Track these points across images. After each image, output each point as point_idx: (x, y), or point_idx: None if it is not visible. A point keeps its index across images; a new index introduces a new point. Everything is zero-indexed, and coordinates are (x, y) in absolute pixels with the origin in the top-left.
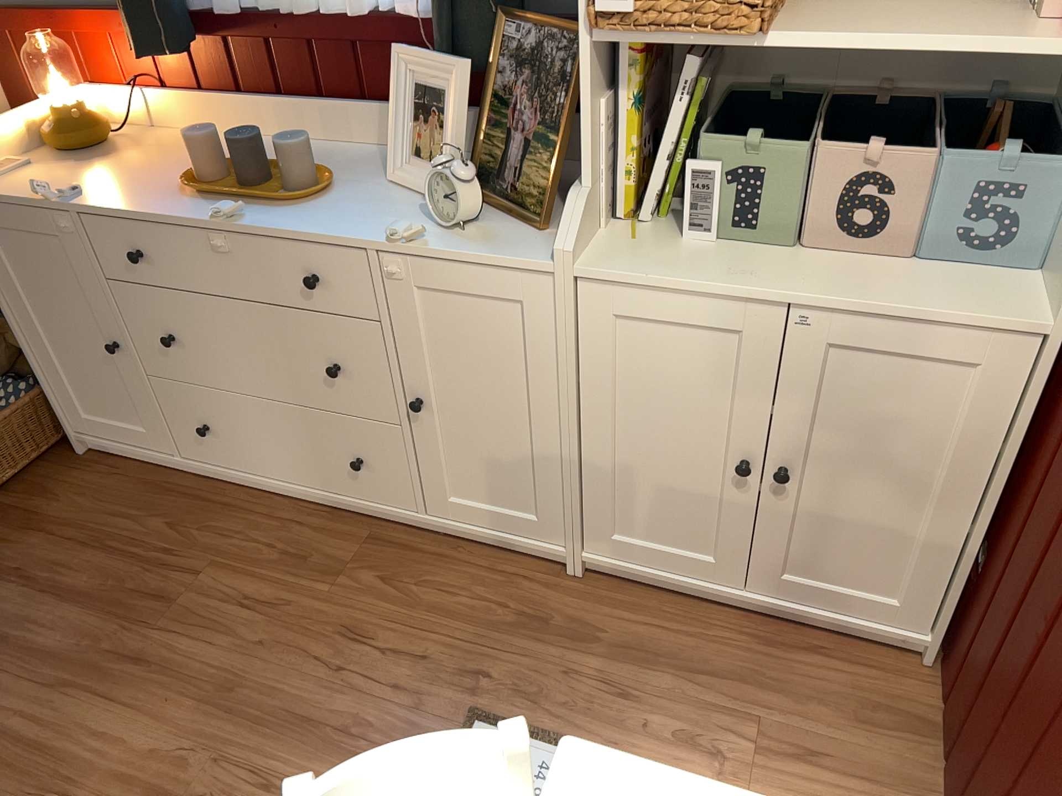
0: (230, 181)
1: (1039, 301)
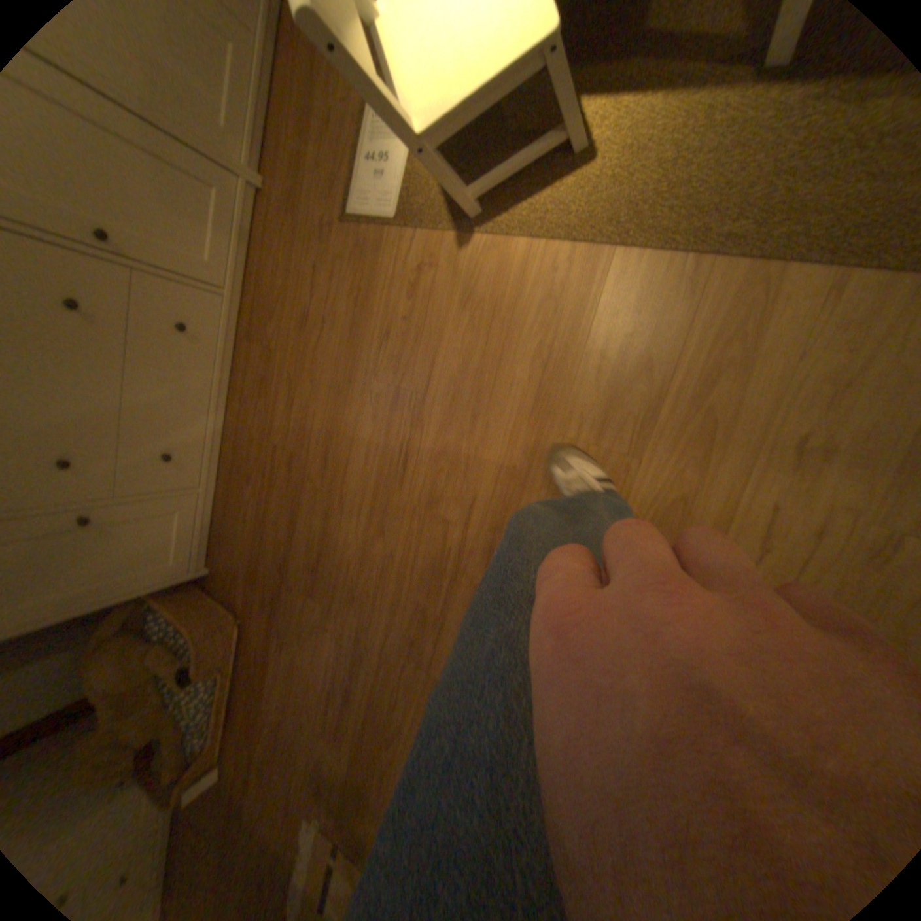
0: None
1: None
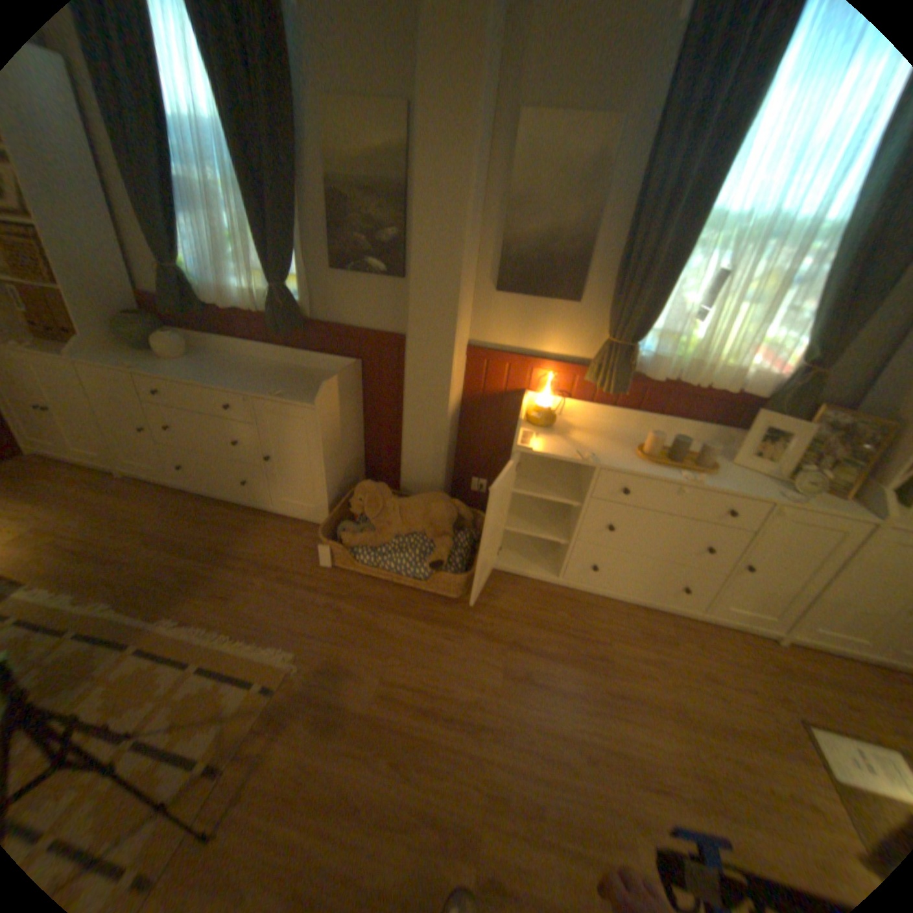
0: (660, 454)
1: None
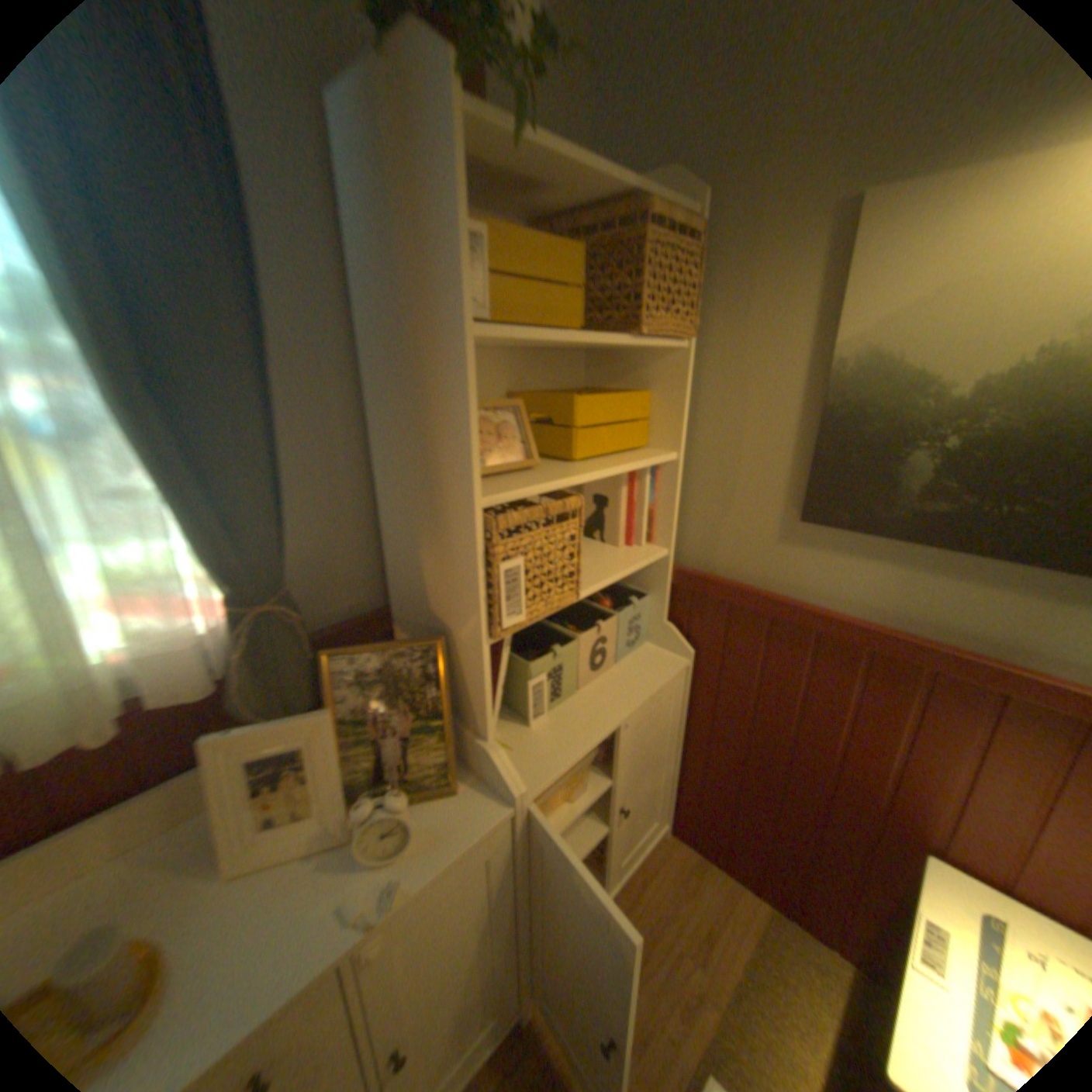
0: None
1: (673, 650)
